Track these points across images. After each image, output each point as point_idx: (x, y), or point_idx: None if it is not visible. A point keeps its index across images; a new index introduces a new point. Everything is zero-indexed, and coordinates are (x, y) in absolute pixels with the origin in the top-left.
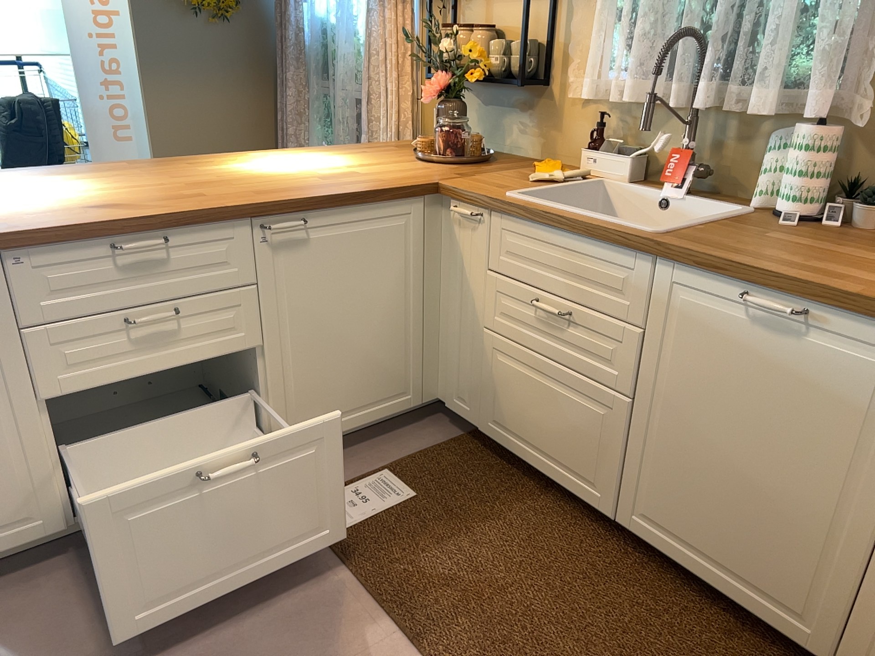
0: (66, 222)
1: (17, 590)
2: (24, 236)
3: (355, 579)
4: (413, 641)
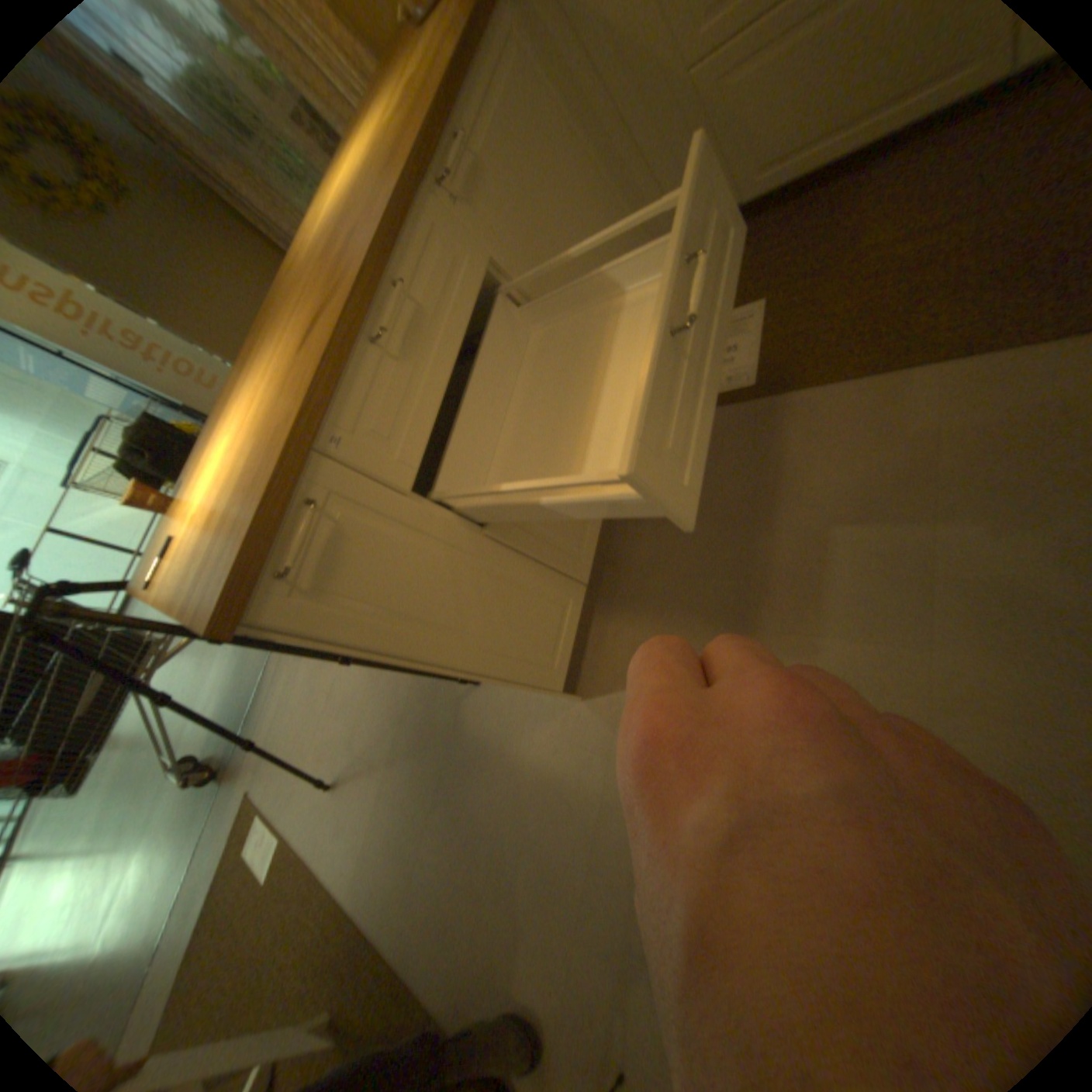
0: (313, 364)
1: (609, 648)
2: (309, 411)
3: (832, 384)
4: (969, 353)
